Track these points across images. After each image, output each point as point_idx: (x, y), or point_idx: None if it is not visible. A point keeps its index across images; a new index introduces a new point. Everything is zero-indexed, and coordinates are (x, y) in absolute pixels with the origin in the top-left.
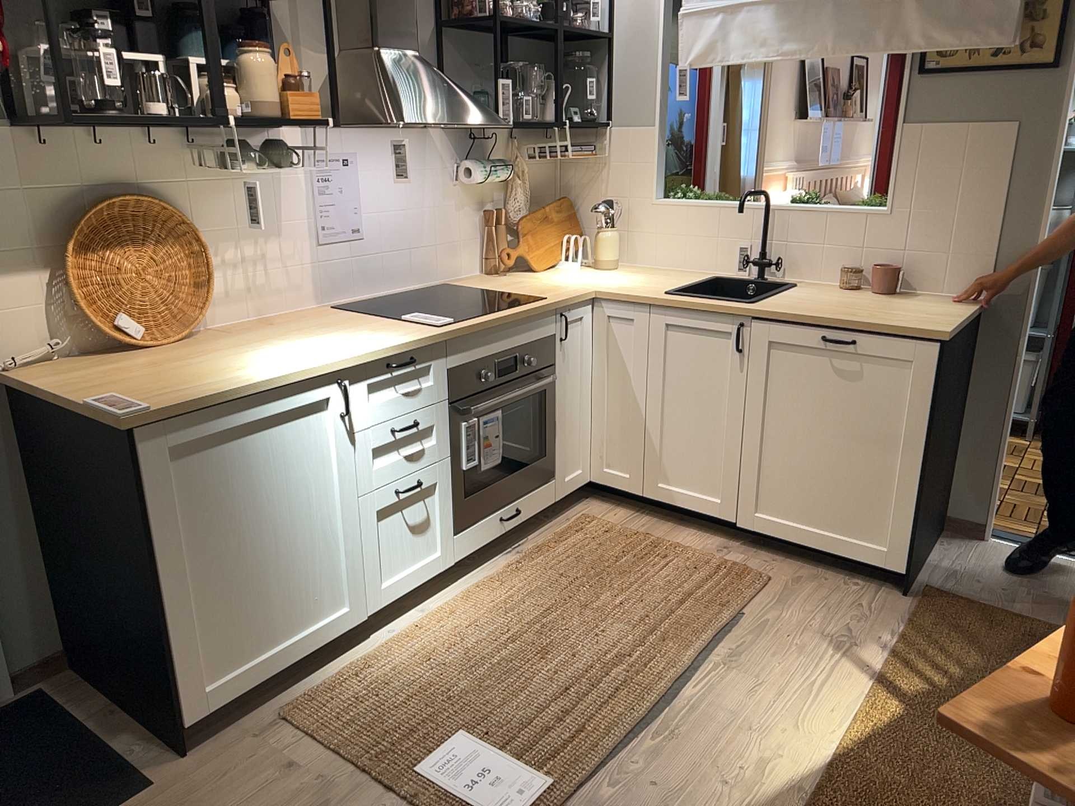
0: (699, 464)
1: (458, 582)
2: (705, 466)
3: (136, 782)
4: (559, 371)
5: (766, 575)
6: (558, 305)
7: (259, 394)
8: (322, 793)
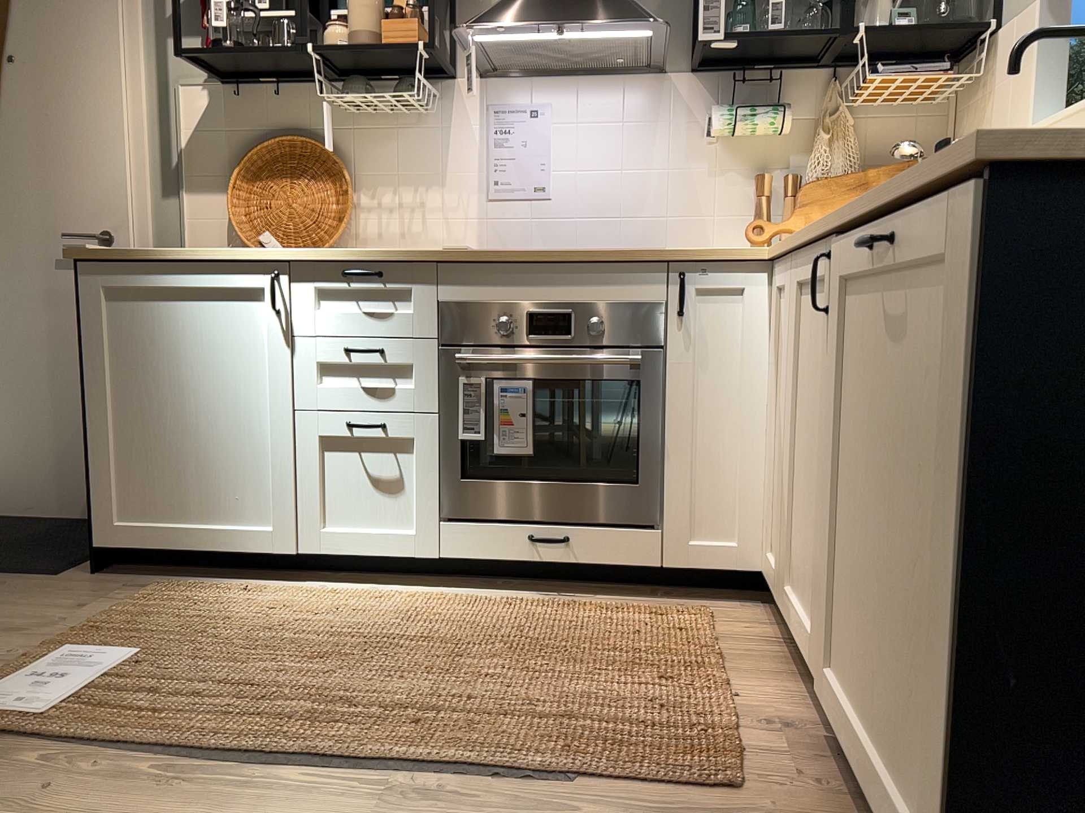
0: (812, 554)
1: (451, 590)
2: (816, 558)
3: (55, 570)
4: (675, 361)
5: (741, 781)
6: (665, 256)
7: (185, 262)
8: (40, 627)
